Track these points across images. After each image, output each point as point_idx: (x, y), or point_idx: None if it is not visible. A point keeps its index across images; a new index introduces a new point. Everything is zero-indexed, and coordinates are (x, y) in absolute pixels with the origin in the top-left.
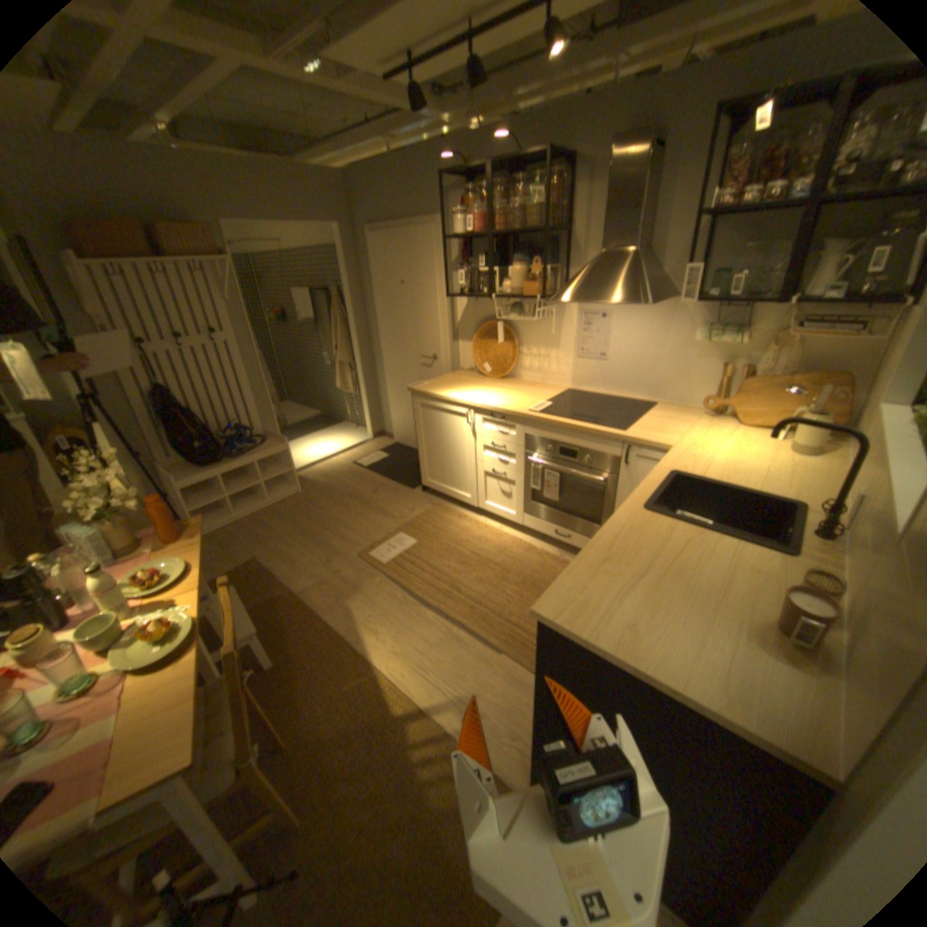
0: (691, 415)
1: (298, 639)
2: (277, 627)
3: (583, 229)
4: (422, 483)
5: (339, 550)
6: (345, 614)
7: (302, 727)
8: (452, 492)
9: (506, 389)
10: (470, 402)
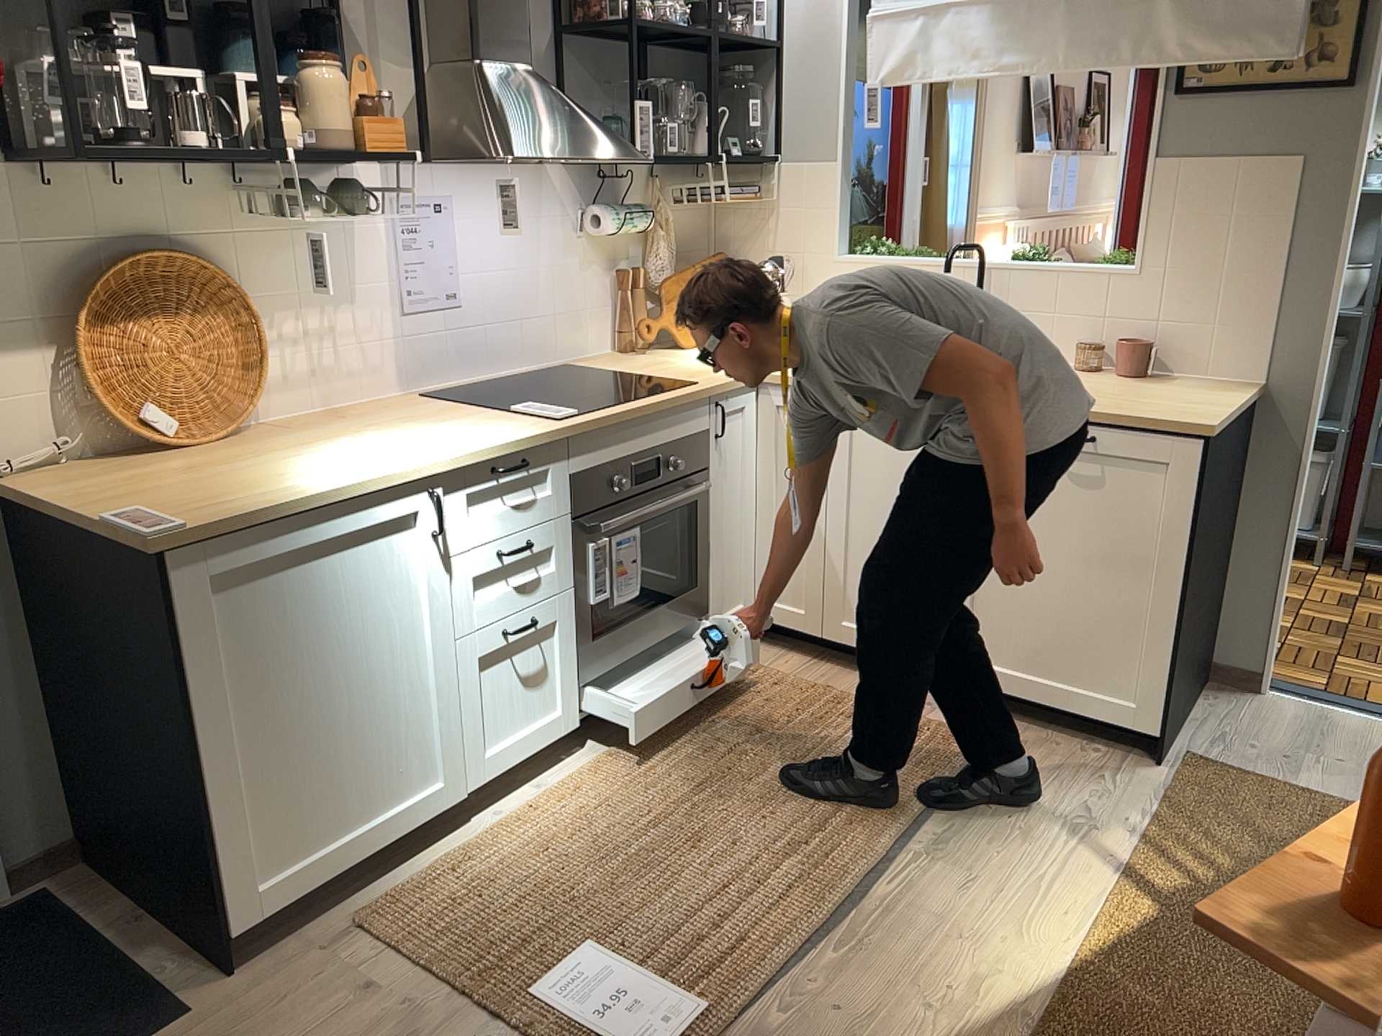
0: (631, 359)
1: None
2: None
3: (365, 8)
4: (228, 937)
5: None
6: None
7: None
8: (381, 832)
9: (347, 434)
10: (436, 461)
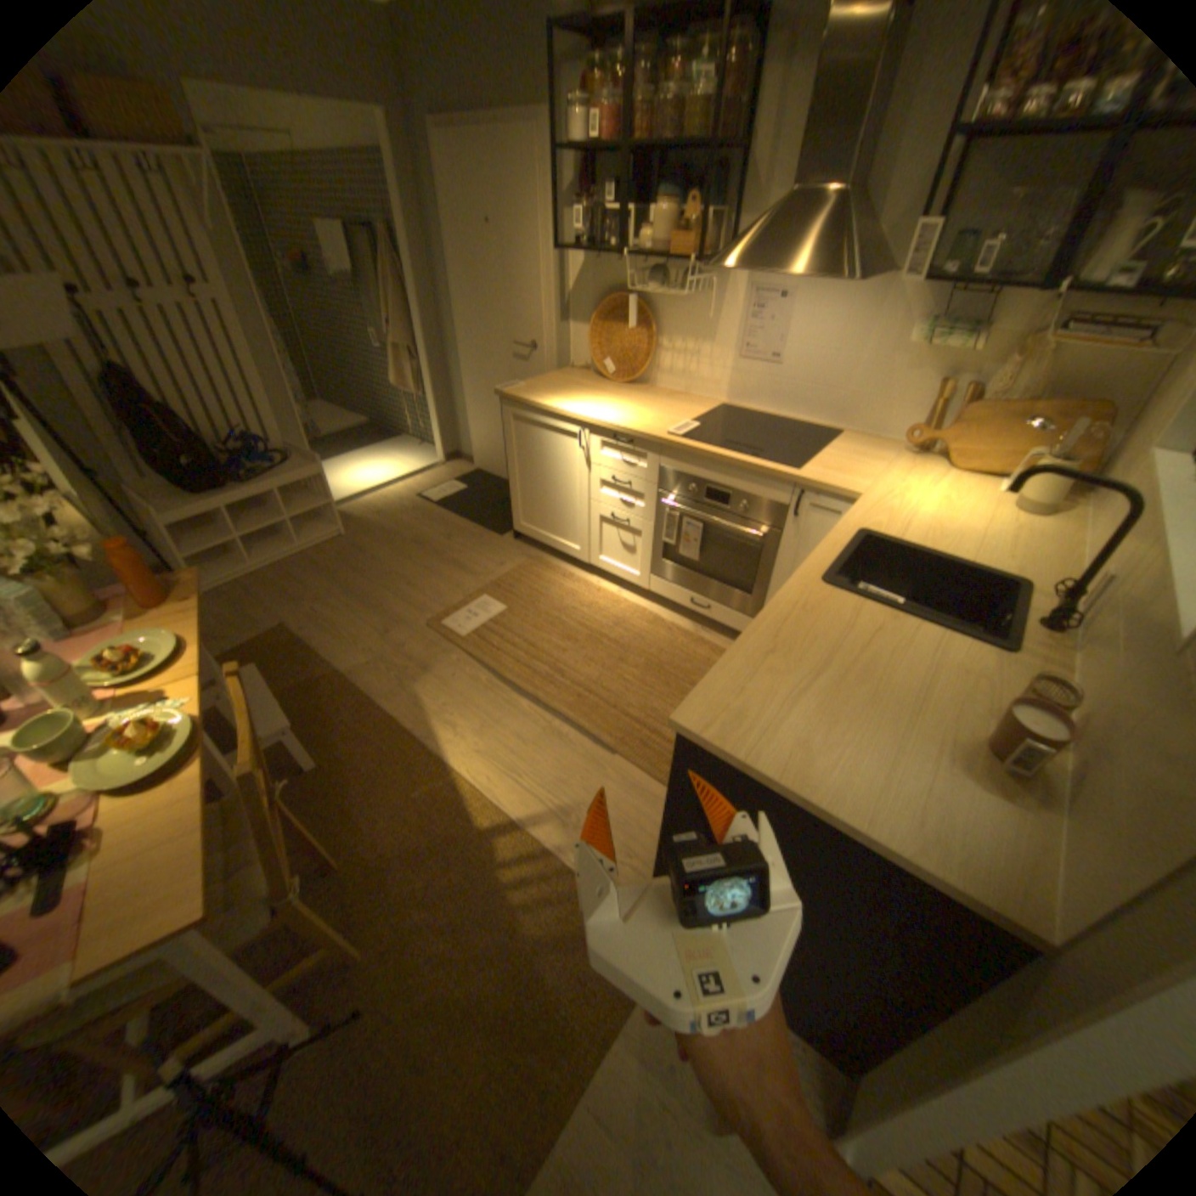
0: (886, 451)
1: (349, 732)
2: (320, 717)
3: (768, 149)
4: (513, 528)
5: (401, 616)
6: (410, 701)
7: (358, 843)
8: (554, 543)
9: (634, 400)
10: (584, 417)
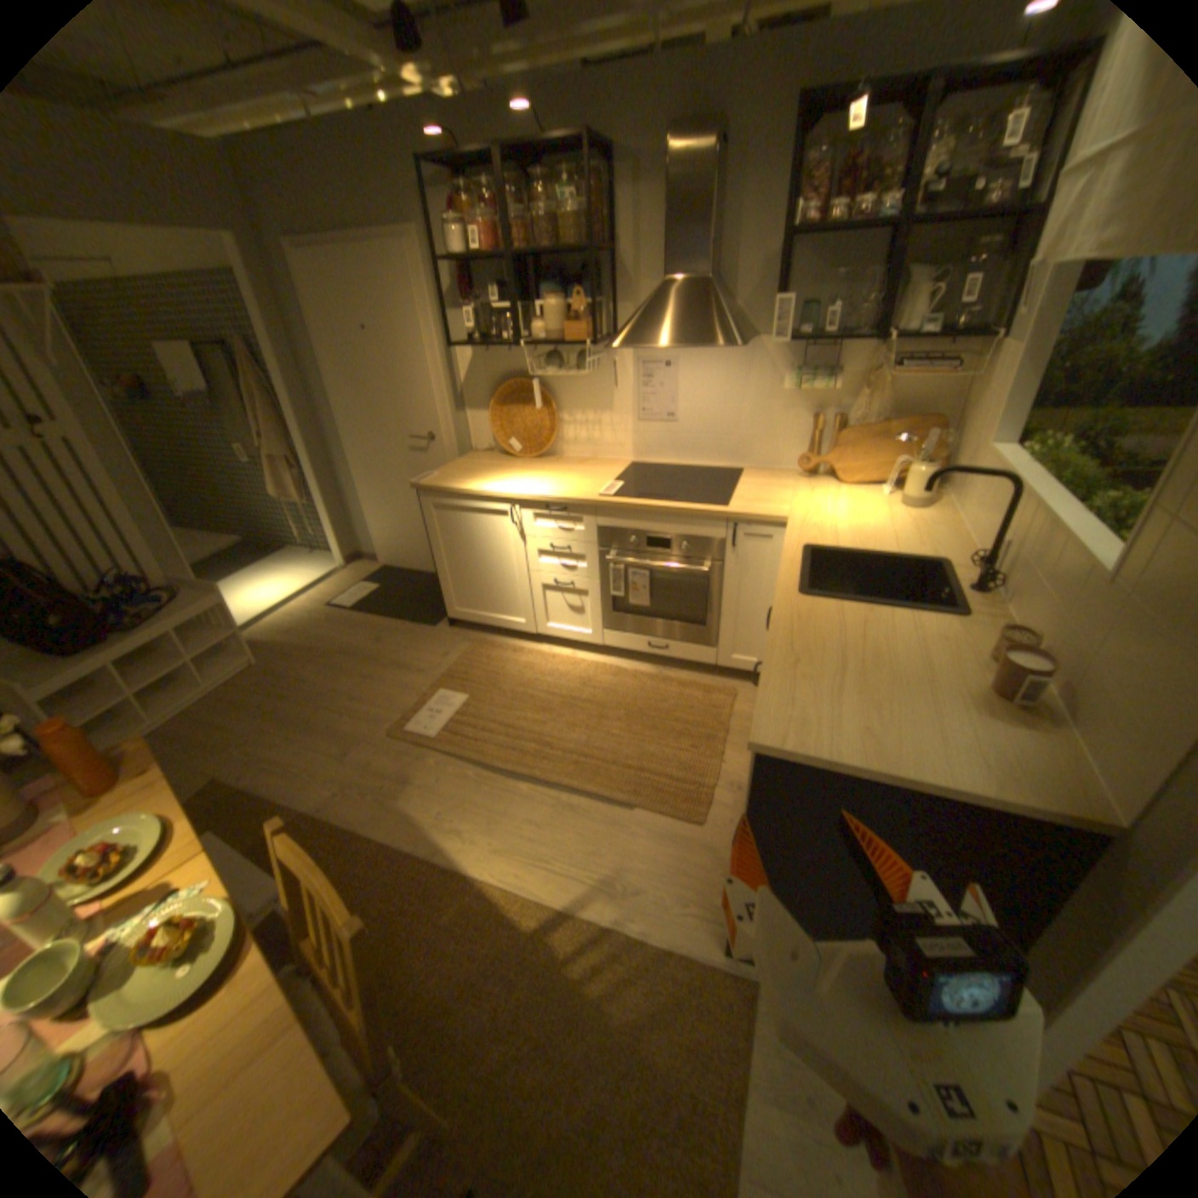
0: (785, 479)
1: (340, 877)
2: None
3: (631, 249)
4: (447, 616)
5: (354, 734)
6: (400, 821)
7: (398, 996)
8: (496, 620)
9: (551, 471)
10: (512, 494)
